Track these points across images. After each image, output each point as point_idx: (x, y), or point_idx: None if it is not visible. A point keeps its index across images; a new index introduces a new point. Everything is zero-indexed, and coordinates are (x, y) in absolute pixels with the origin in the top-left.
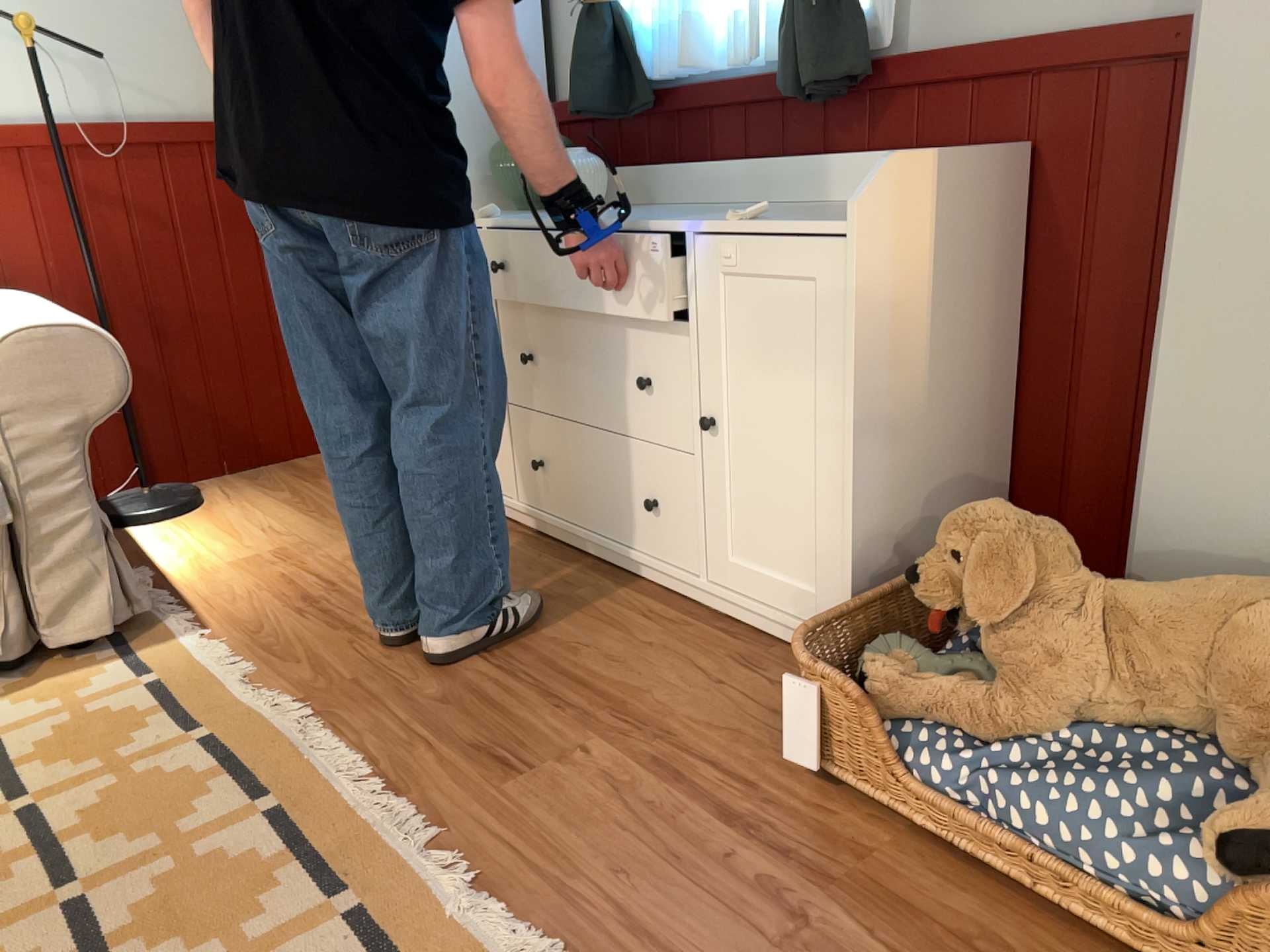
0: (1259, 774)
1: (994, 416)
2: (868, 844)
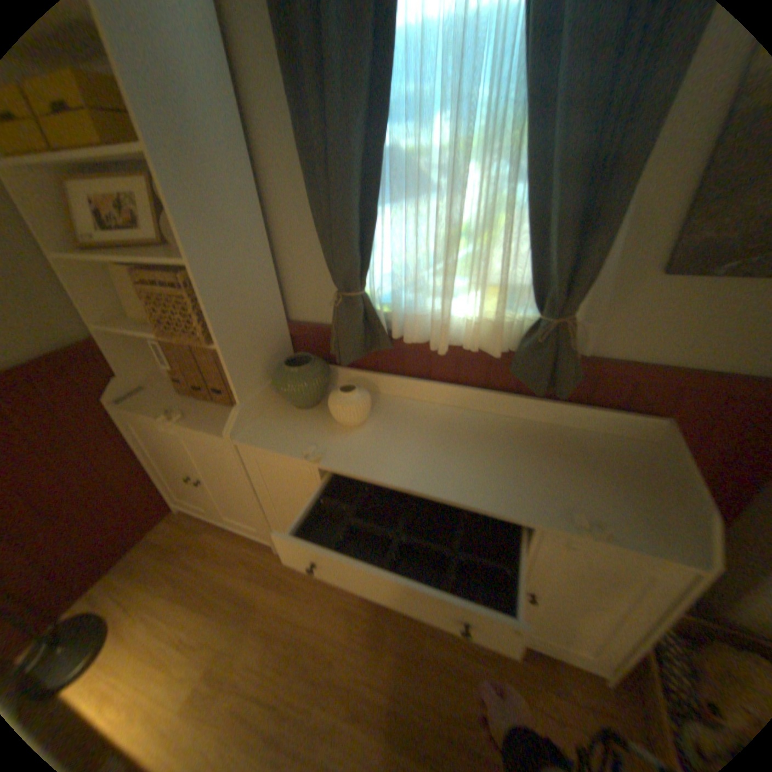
0: None
1: None
2: None
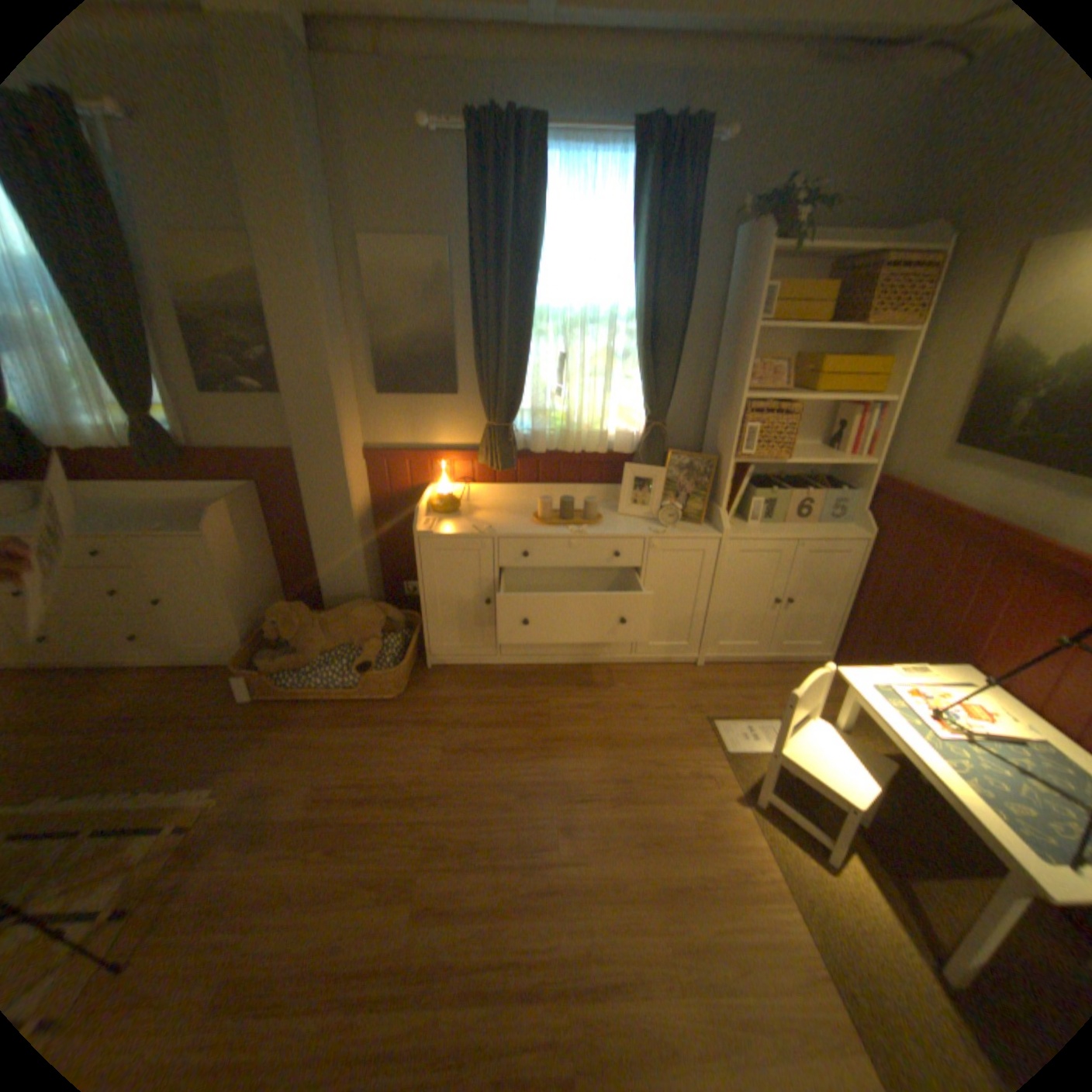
0: (363, 648)
1: (270, 566)
2: (274, 713)
